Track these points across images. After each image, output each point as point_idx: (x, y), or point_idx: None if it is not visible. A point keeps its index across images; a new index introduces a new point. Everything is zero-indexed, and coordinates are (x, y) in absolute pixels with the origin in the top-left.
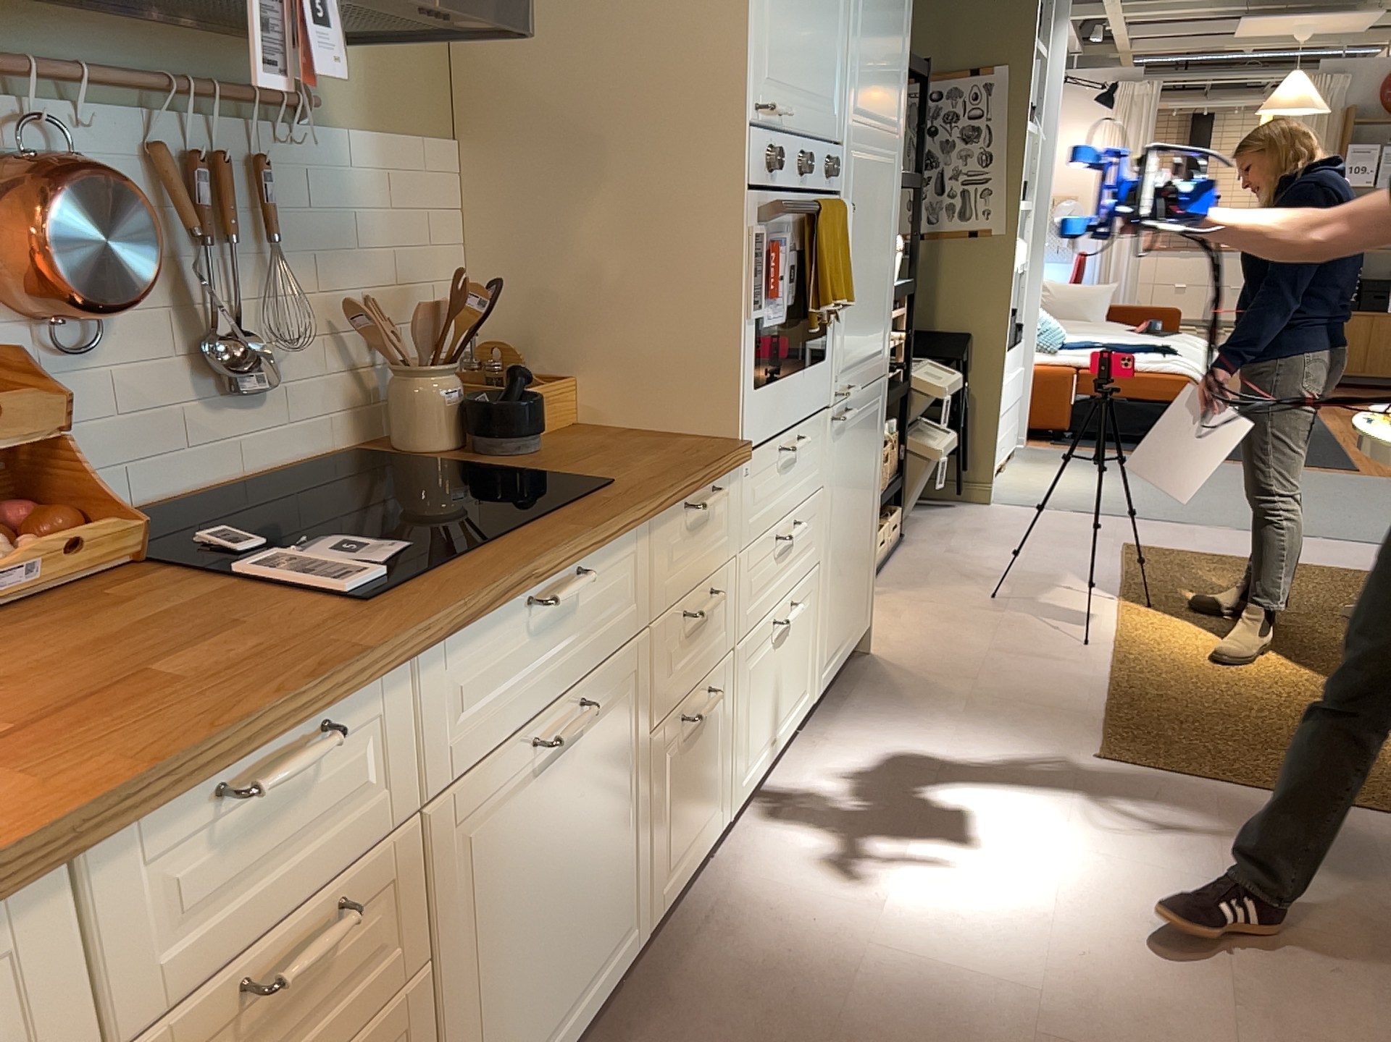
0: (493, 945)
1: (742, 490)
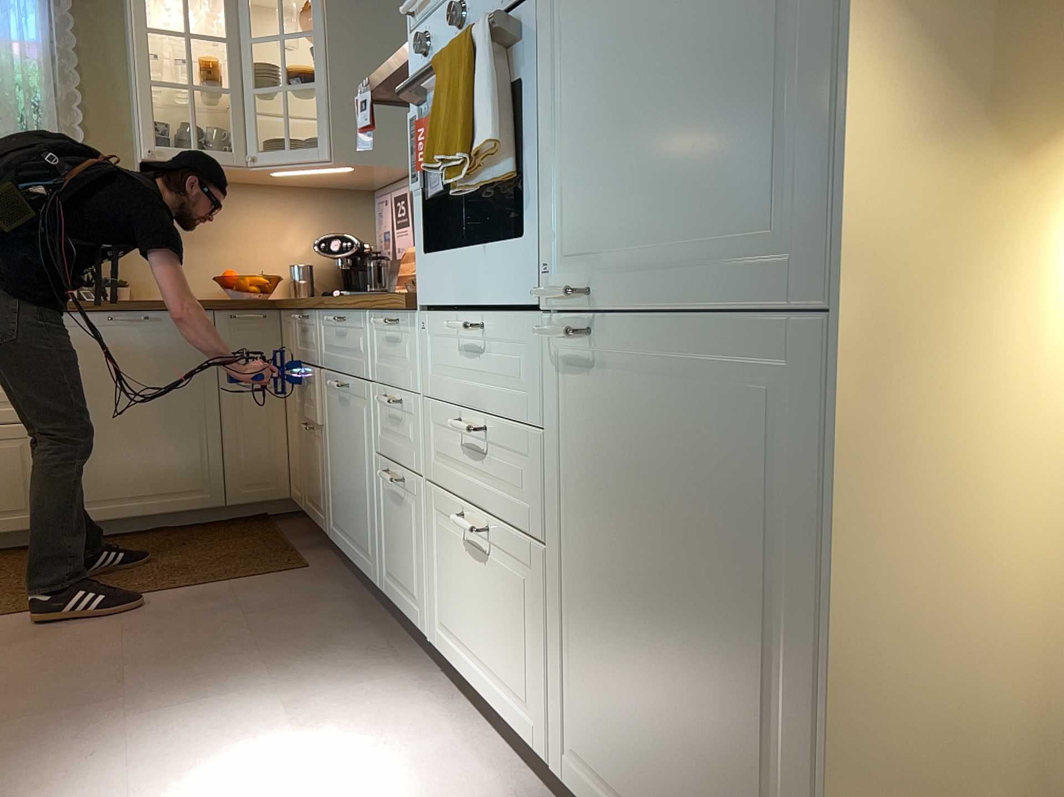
0: (331, 451)
1: (422, 341)
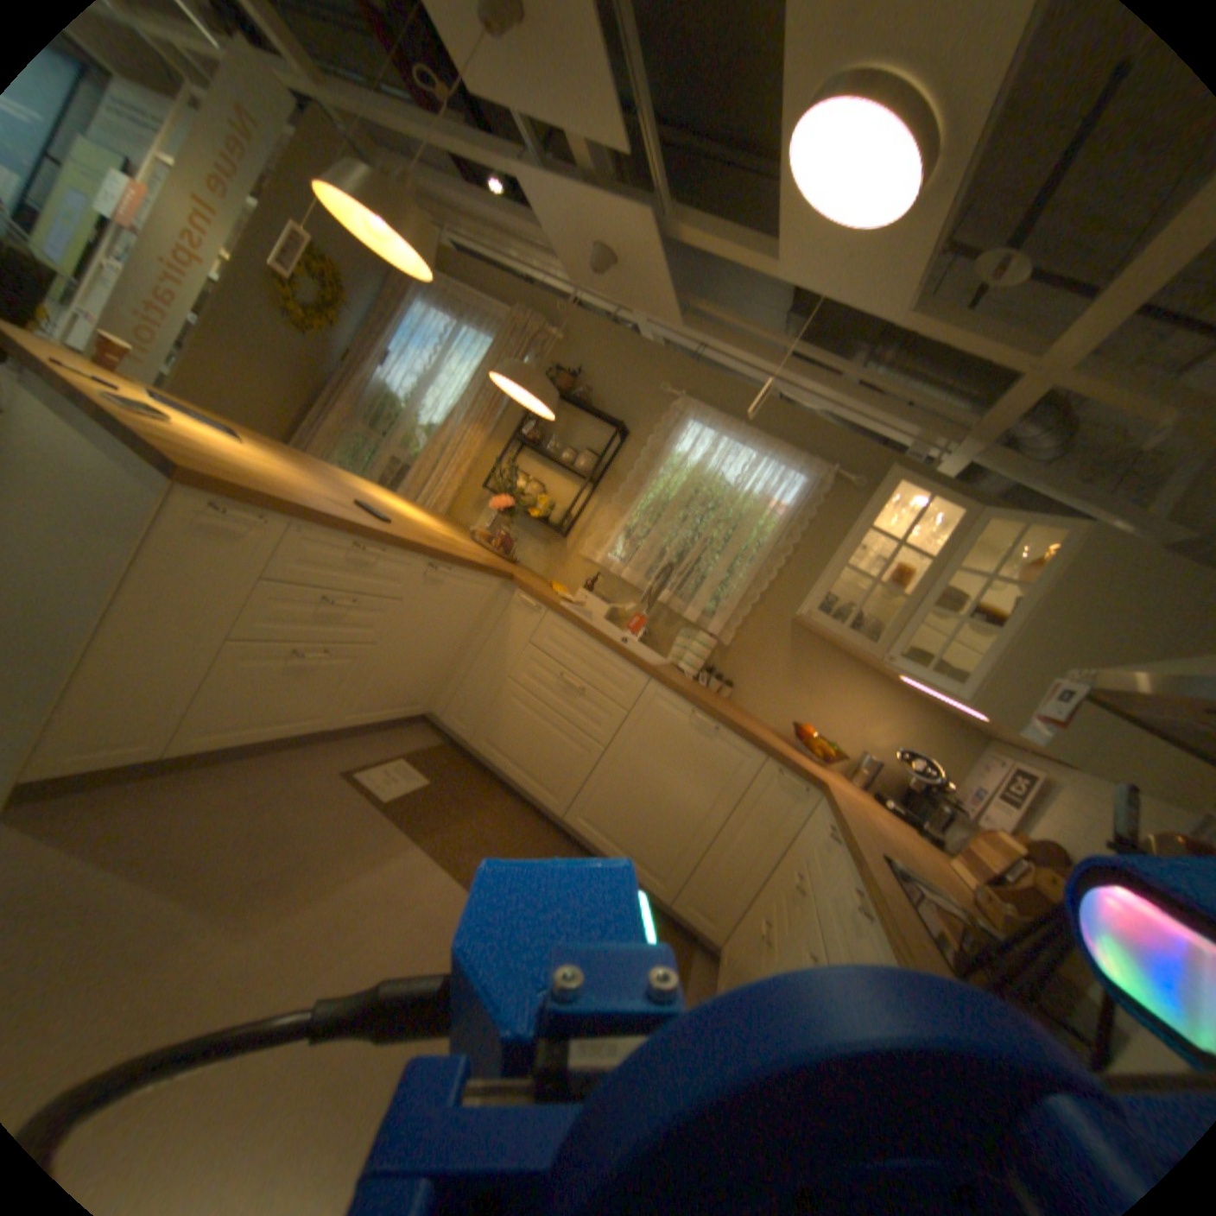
0: None
1: None
